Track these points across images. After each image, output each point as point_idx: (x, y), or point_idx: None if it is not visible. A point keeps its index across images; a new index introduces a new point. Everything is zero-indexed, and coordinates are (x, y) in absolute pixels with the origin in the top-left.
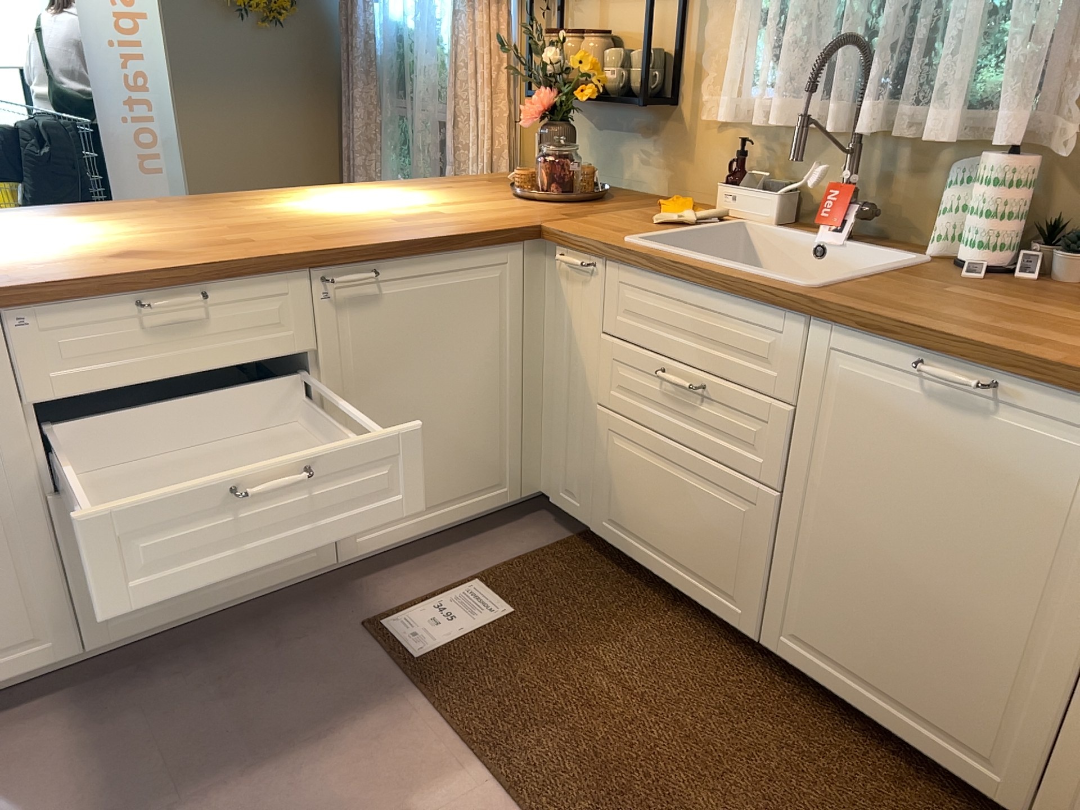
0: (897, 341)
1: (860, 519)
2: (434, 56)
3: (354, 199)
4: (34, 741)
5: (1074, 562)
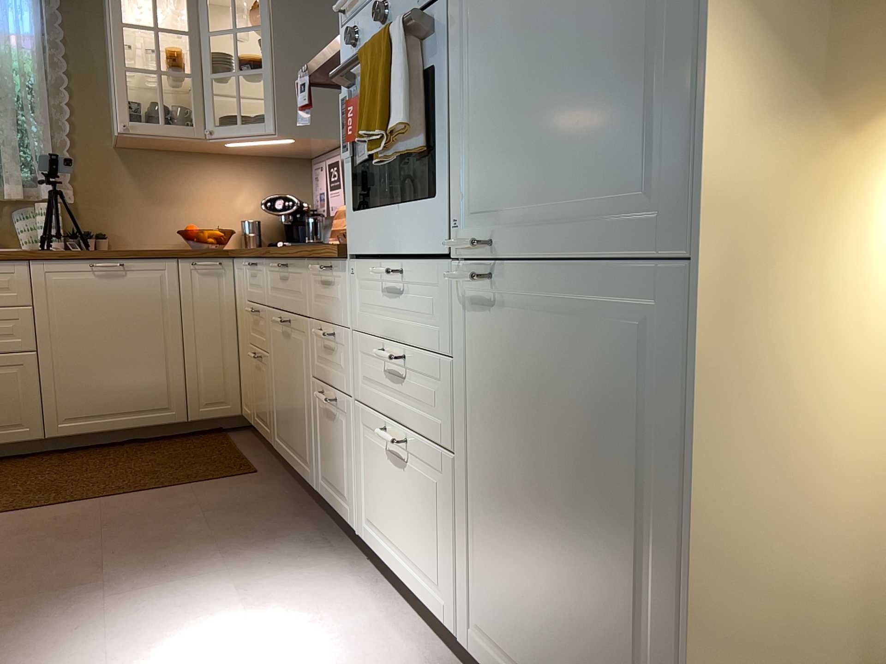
0: (78, 258)
1: (83, 341)
2: None
3: None
4: None
5: (168, 314)
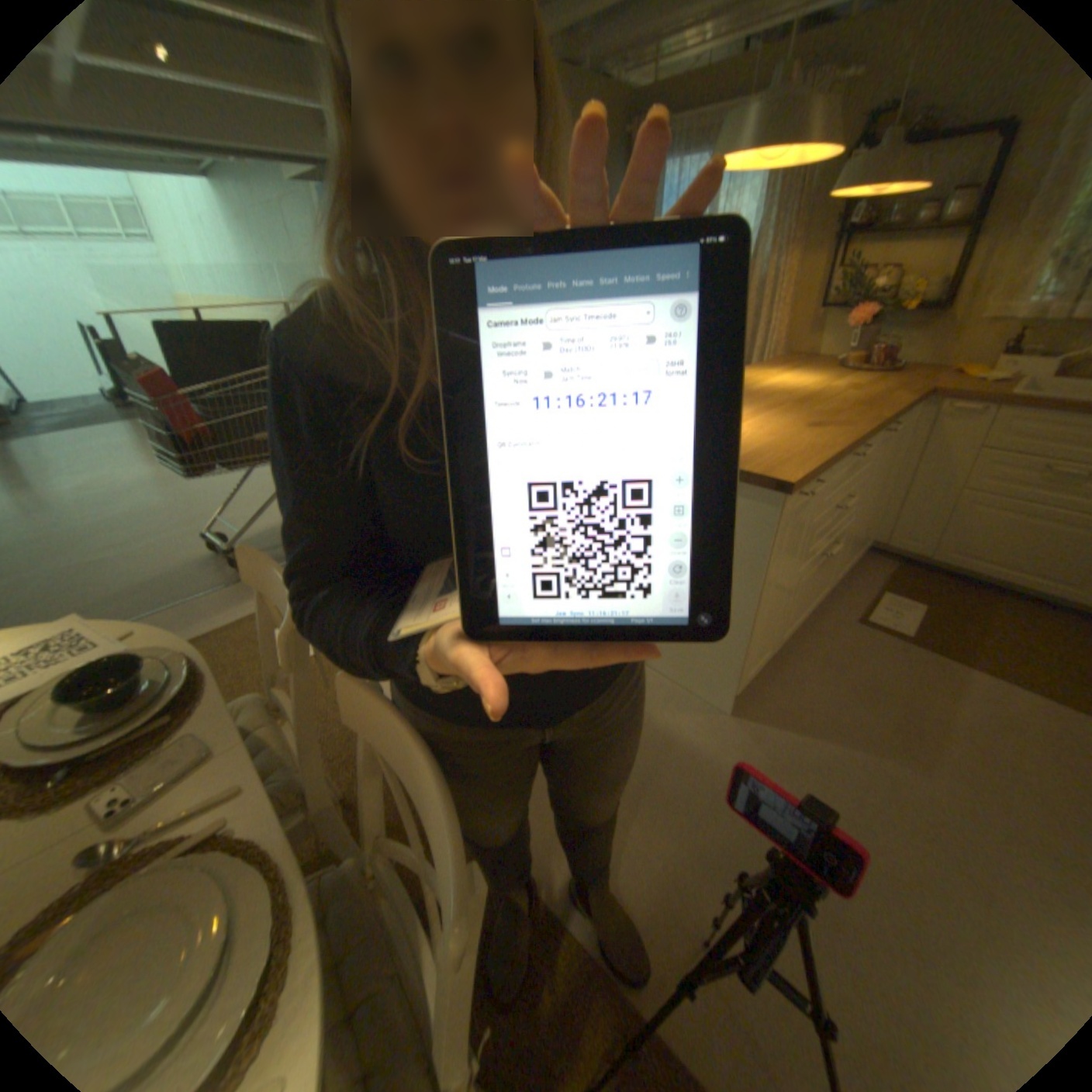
0: None
1: None
2: None
3: (779, 379)
4: (778, 705)
5: None
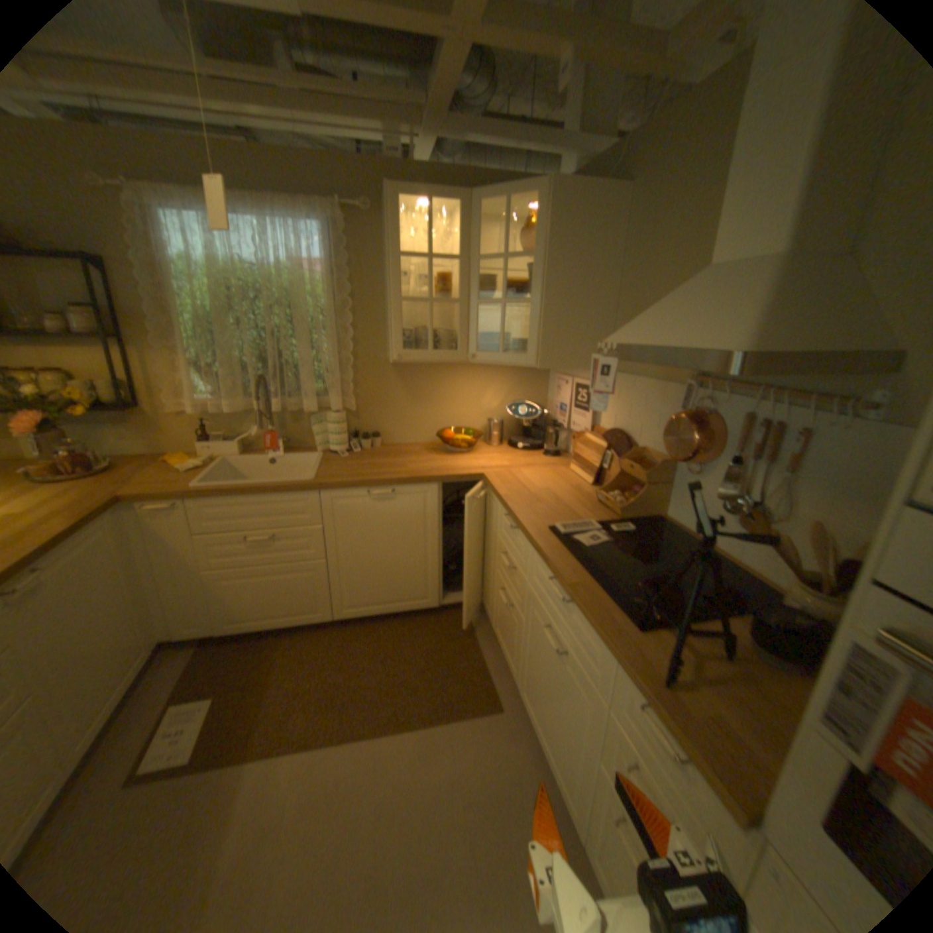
0: (358, 486)
1: (361, 550)
2: None
3: None
4: None
5: (428, 528)
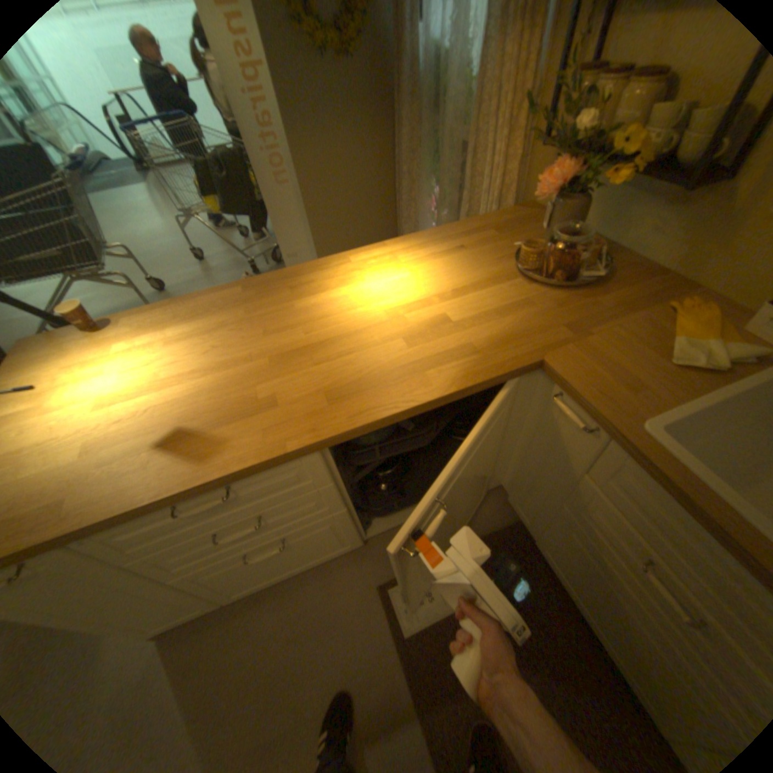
0: None
1: None
2: (462, 77)
3: (379, 280)
4: (199, 654)
5: None
